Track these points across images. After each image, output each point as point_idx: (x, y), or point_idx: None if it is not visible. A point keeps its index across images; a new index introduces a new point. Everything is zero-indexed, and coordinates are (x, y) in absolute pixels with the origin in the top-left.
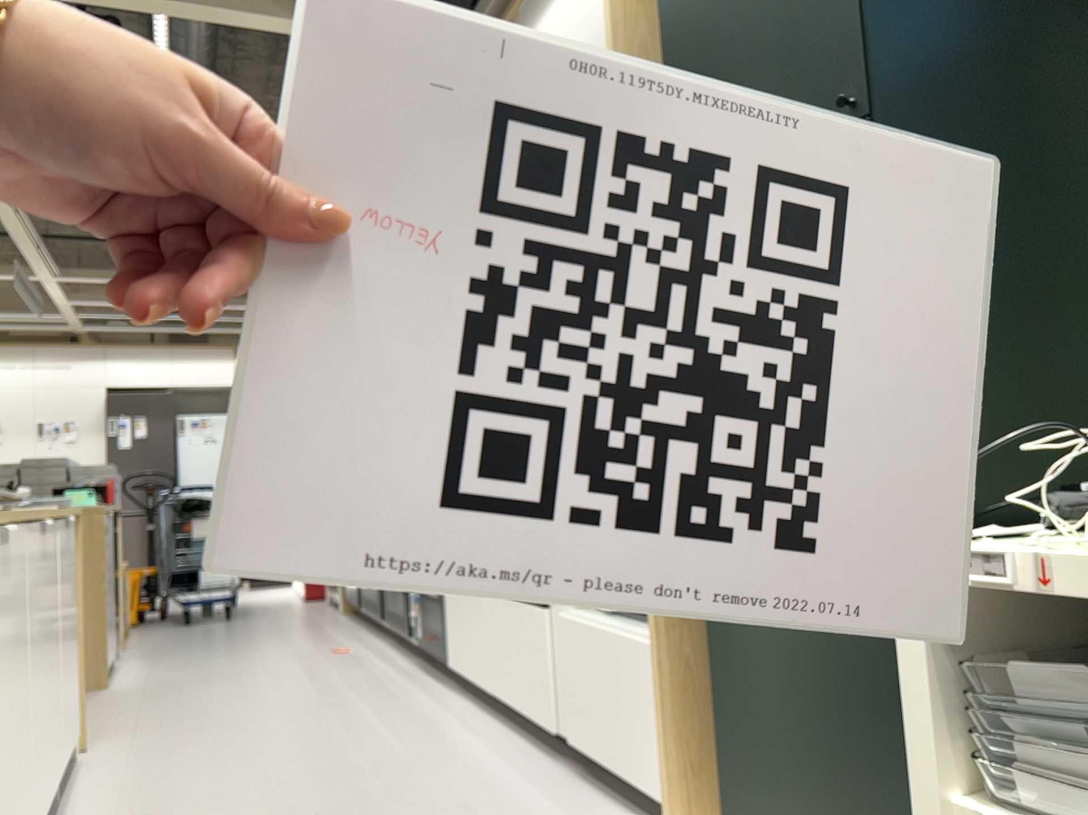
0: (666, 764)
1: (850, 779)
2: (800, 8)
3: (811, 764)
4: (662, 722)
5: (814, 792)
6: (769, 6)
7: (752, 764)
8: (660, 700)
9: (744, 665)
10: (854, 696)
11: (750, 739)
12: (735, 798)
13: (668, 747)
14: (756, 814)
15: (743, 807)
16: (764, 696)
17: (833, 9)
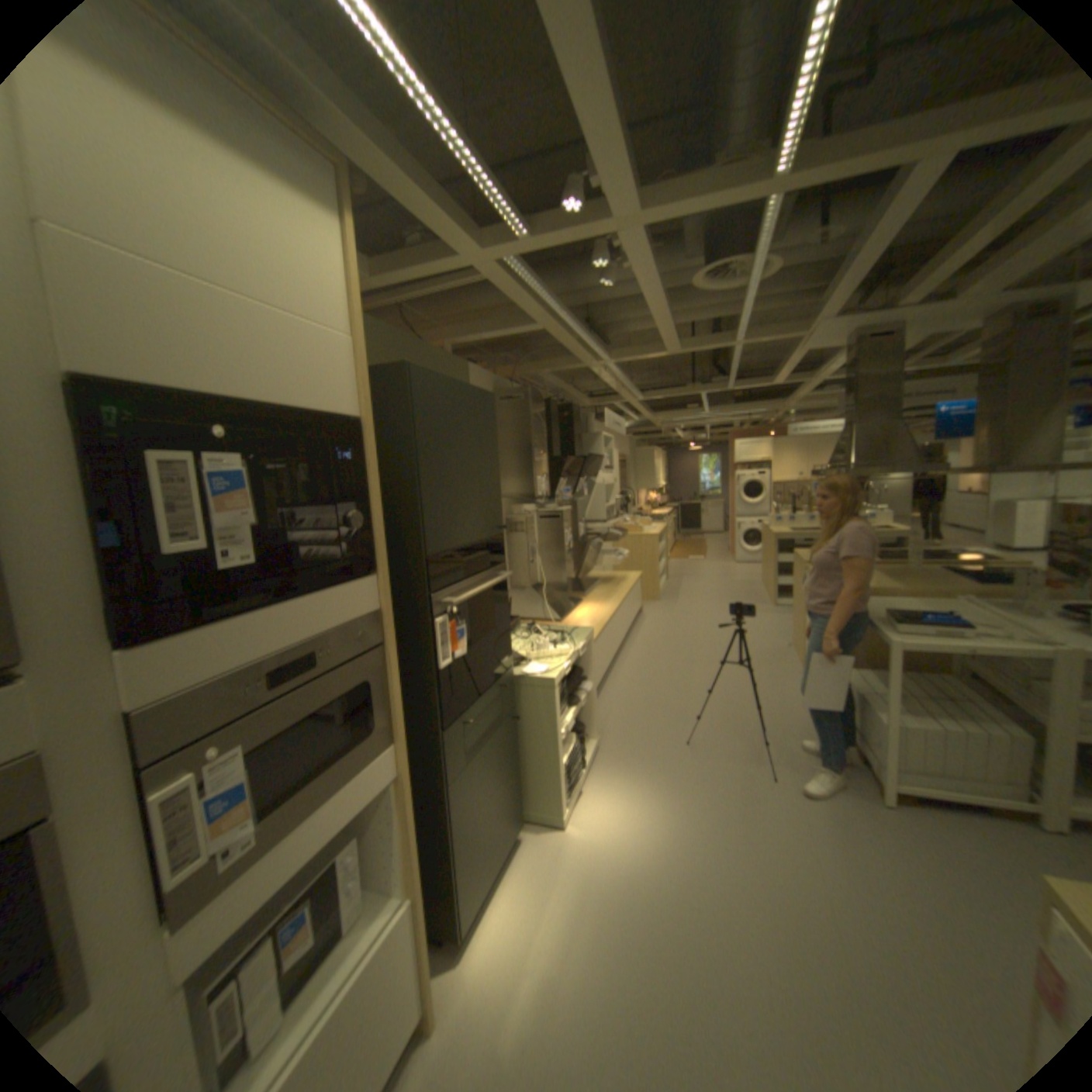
0: (412, 991)
1: (497, 807)
2: (483, 472)
3: (488, 823)
4: (409, 962)
5: (488, 834)
6: (473, 458)
7: (468, 869)
8: (408, 948)
9: (464, 819)
10: (497, 770)
11: (467, 857)
12: (453, 914)
13: (420, 967)
14: (470, 894)
15: (464, 903)
16: (472, 820)
17: (492, 484)
